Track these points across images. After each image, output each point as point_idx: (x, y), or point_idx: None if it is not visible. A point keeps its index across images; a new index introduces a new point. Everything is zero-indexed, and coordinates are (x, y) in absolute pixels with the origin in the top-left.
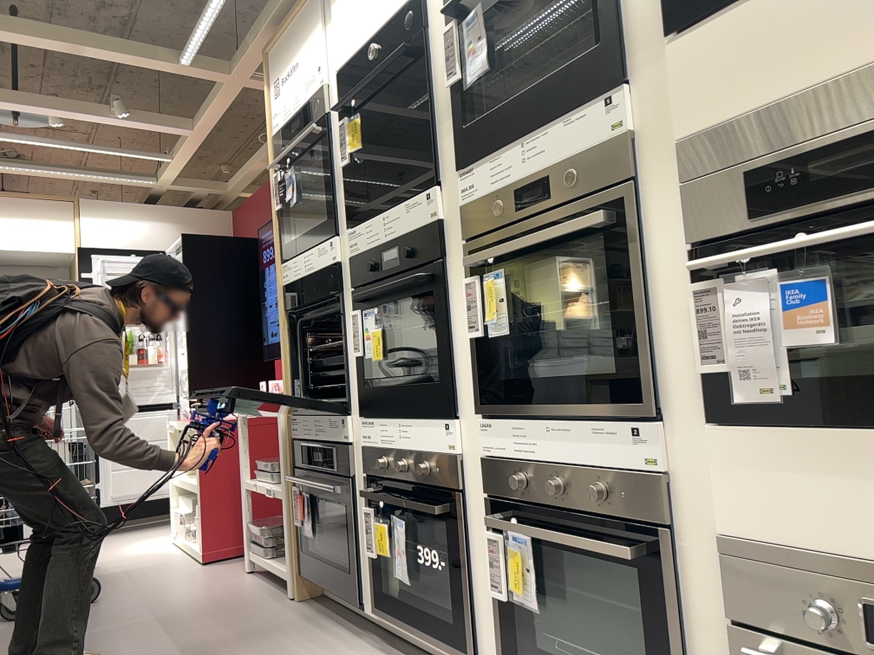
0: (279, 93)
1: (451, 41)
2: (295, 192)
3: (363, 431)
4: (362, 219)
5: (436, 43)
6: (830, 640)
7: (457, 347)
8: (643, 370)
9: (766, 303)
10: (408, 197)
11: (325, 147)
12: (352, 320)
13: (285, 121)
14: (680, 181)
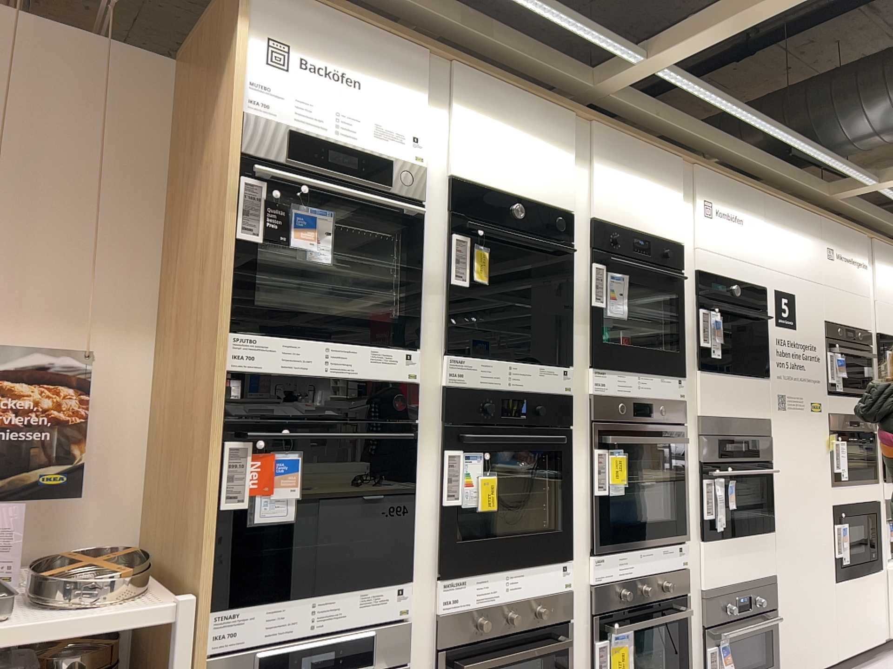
0: (293, 73)
1: (602, 277)
2: (329, 251)
3: (445, 594)
4: (473, 354)
5: (582, 263)
6: (730, 615)
7: (572, 500)
8: (684, 517)
9: (721, 490)
10: (541, 362)
11: (415, 237)
12: (449, 462)
13: (307, 128)
14: (701, 433)
